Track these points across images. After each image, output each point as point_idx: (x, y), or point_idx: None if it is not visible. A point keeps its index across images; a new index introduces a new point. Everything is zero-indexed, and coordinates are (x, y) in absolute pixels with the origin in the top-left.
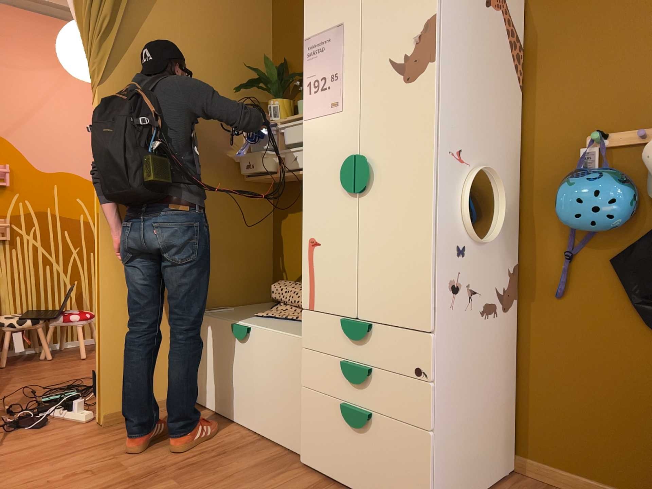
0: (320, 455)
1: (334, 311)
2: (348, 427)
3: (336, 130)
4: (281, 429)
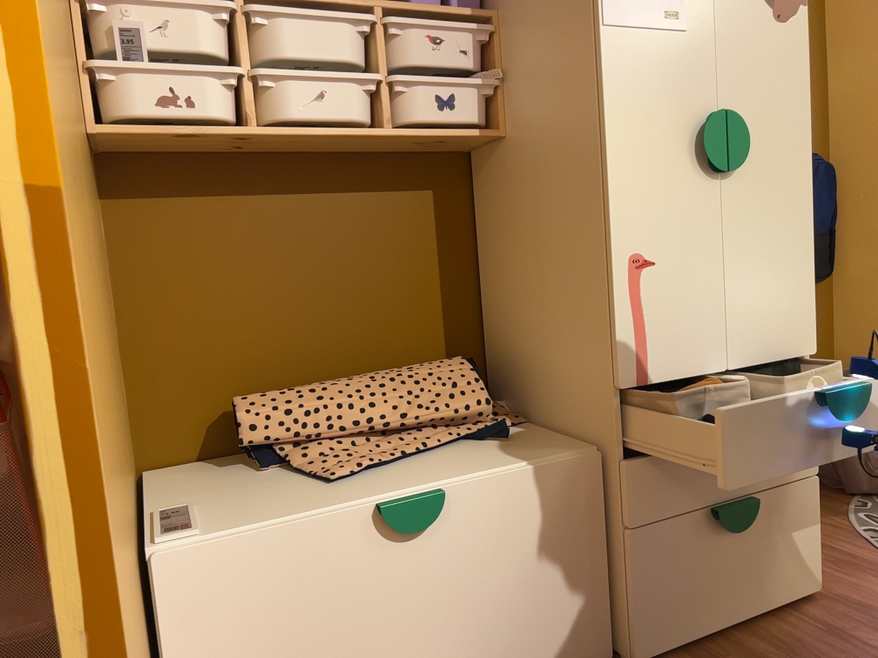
0: (676, 620)
1: (690, 371)
2: (720, 541)
3: (676, 62)
4: (555, 649)
